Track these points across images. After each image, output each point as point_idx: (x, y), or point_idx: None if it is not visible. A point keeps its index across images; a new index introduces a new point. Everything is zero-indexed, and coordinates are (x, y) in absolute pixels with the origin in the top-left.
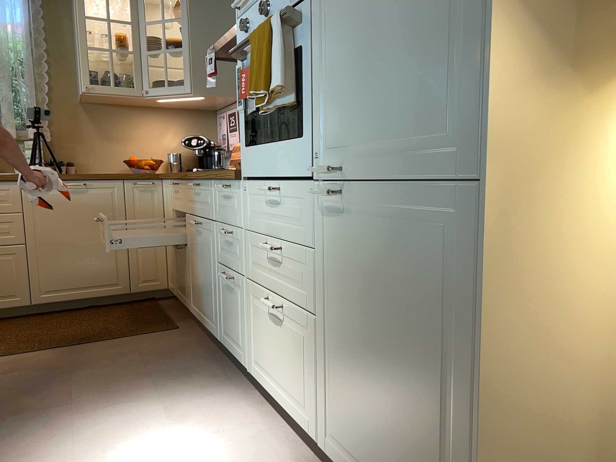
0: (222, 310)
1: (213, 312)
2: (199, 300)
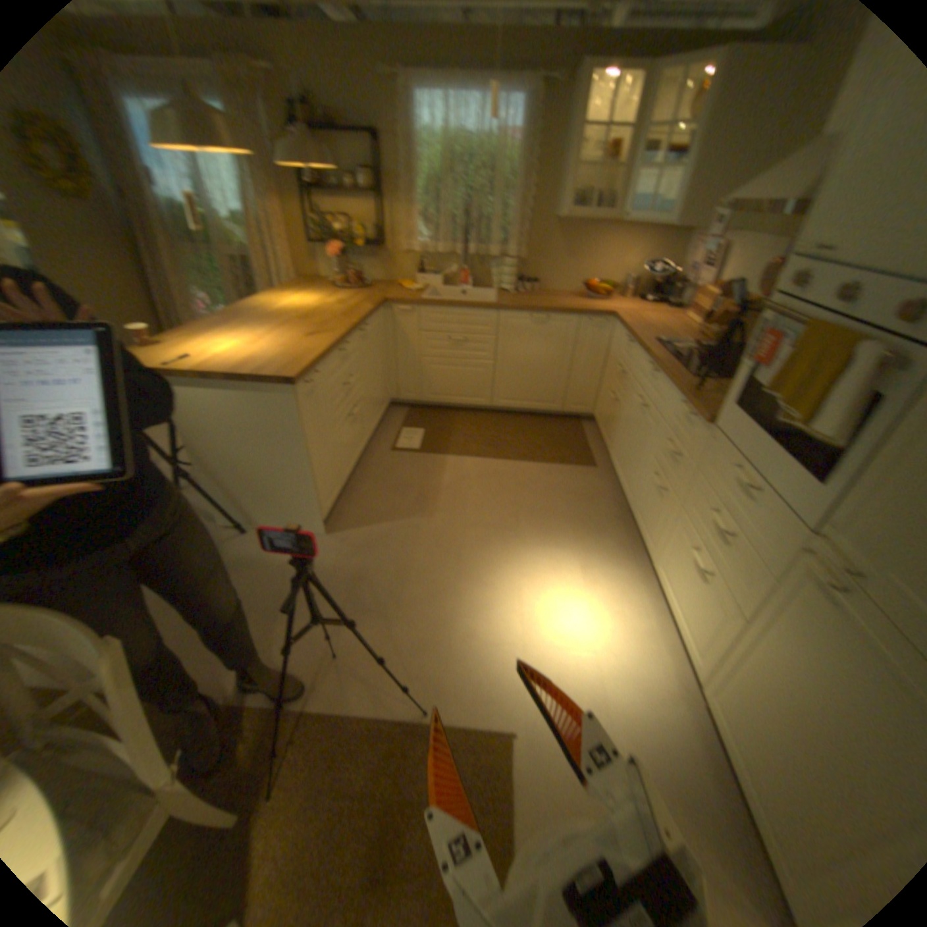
0: (643, 495)
1: (633, 486)
2: (622, 462)
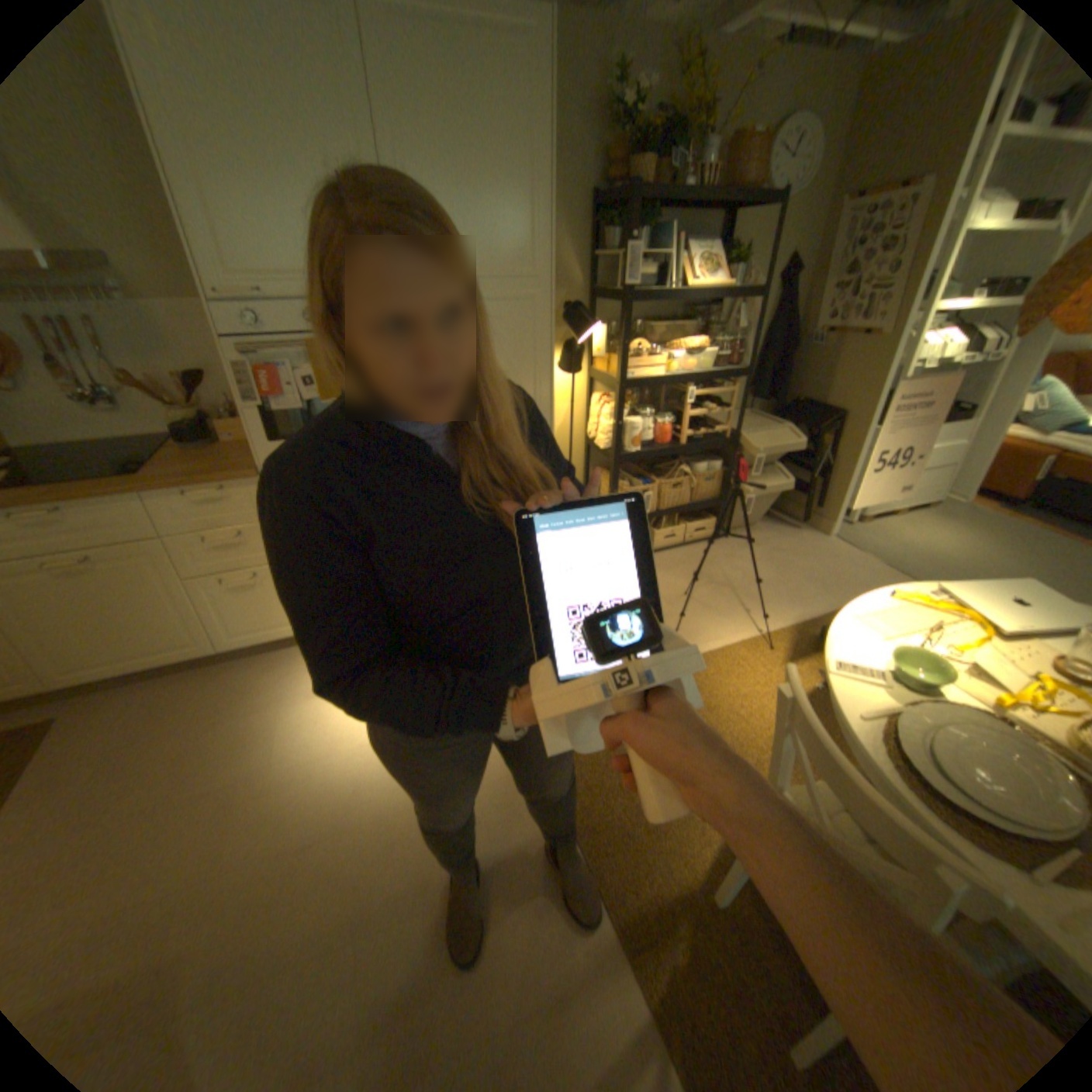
0: (214, 621)
1: (177, 638)
2: (104, 654)
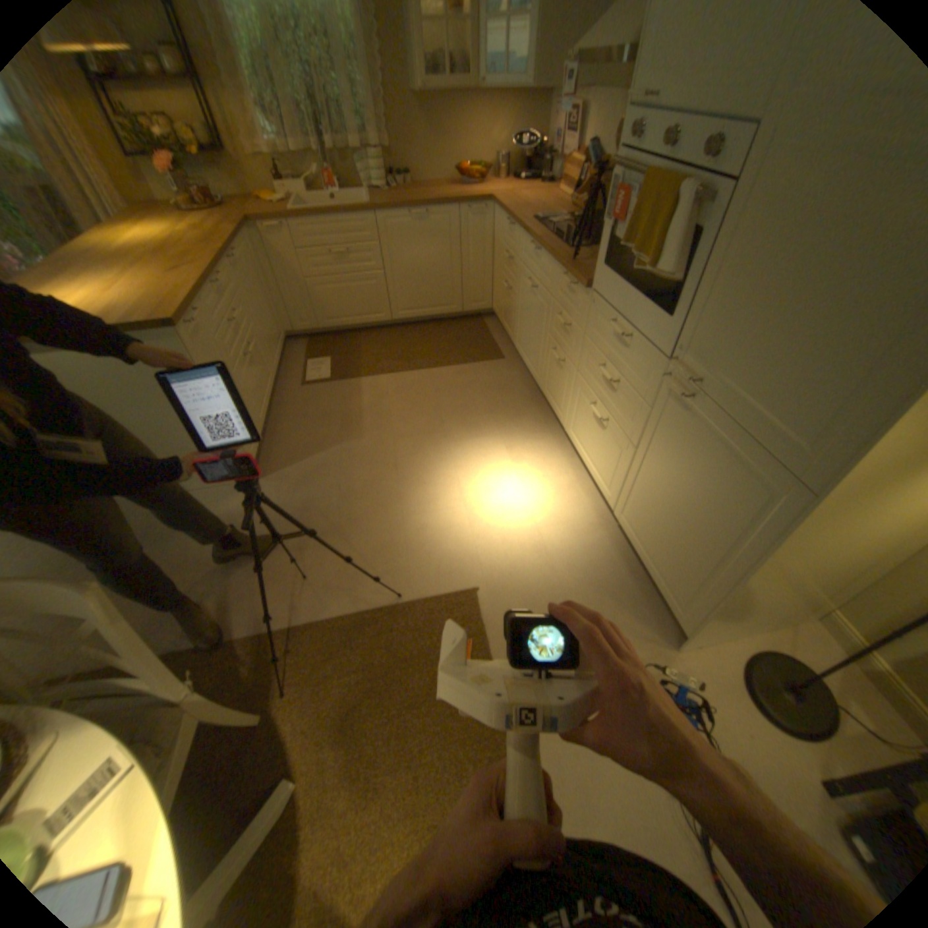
0: (545, 372)
1: (536, 366)
2: (523, 347)
